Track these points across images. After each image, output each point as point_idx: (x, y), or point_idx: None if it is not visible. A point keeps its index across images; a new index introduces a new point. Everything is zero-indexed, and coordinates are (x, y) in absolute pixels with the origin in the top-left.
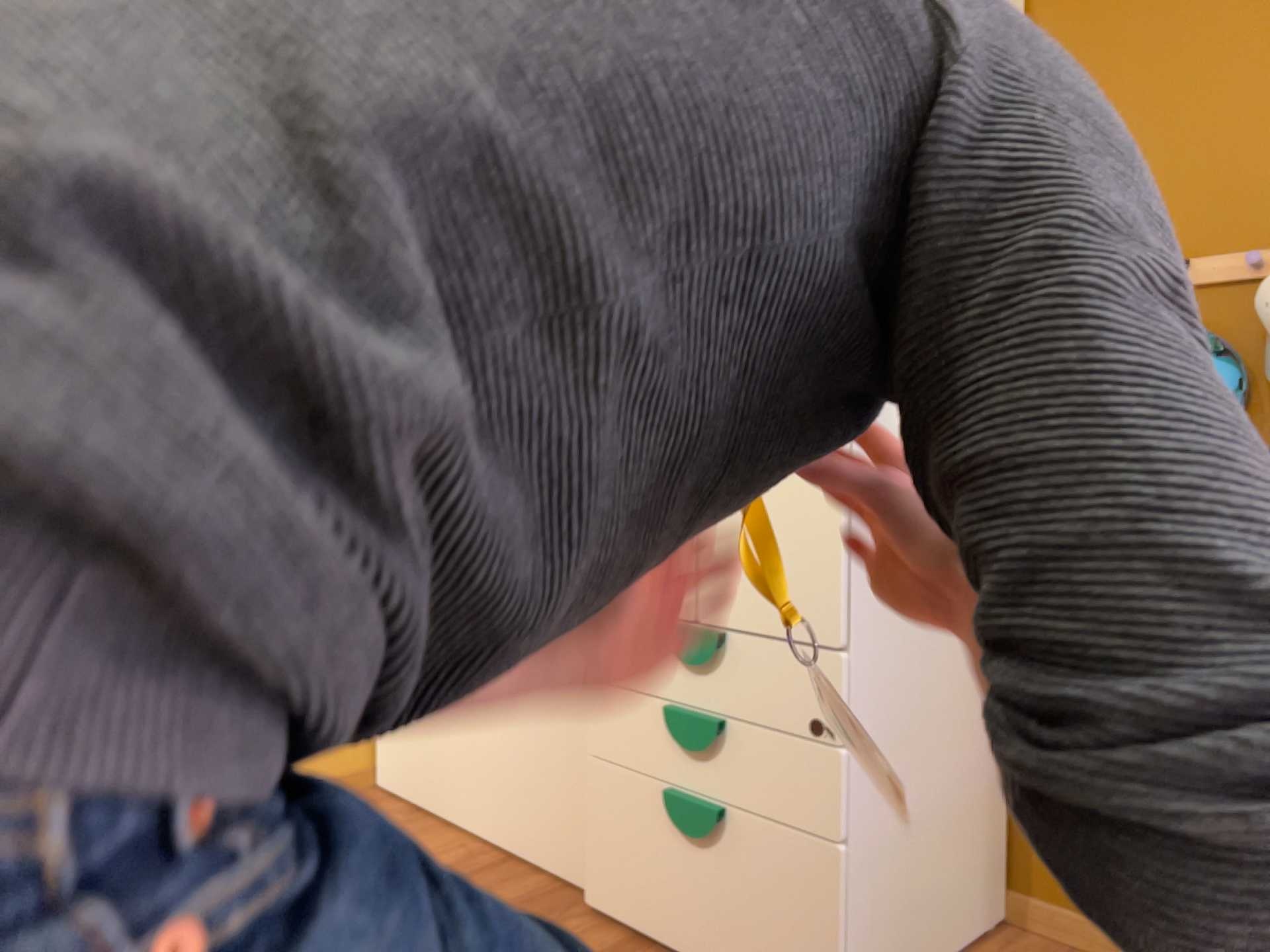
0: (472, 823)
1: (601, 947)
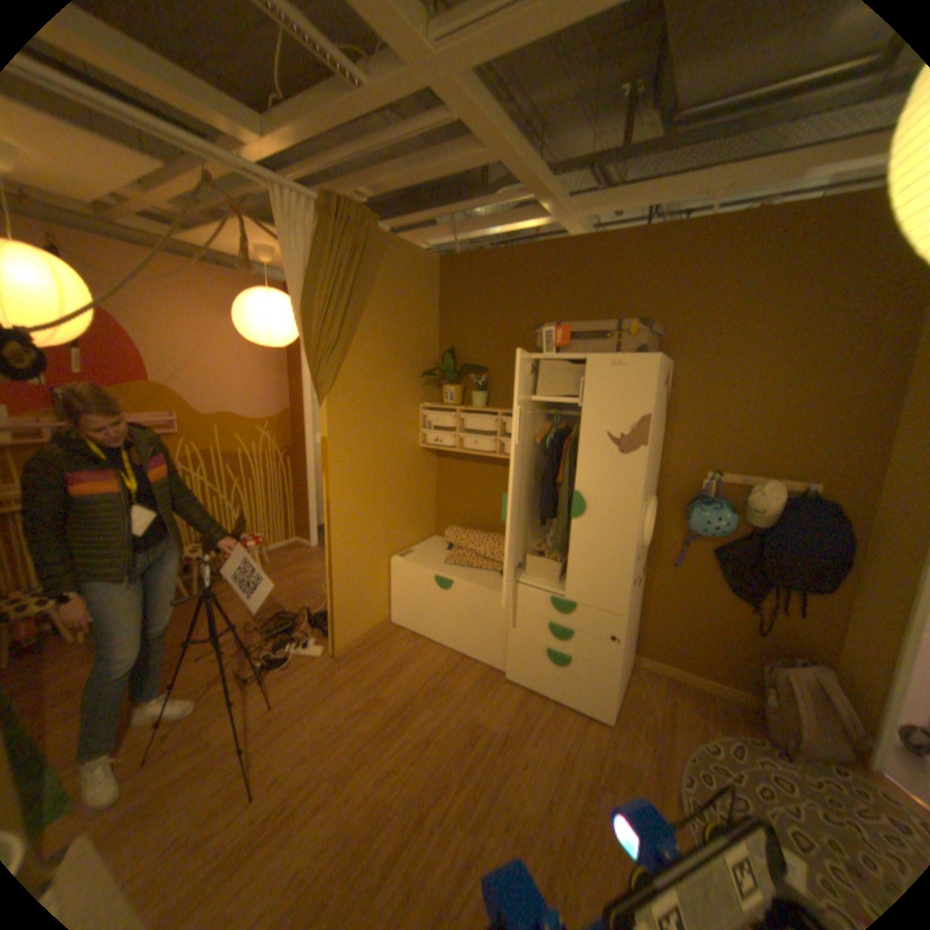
0: (446, 643)
1: (521, 697)
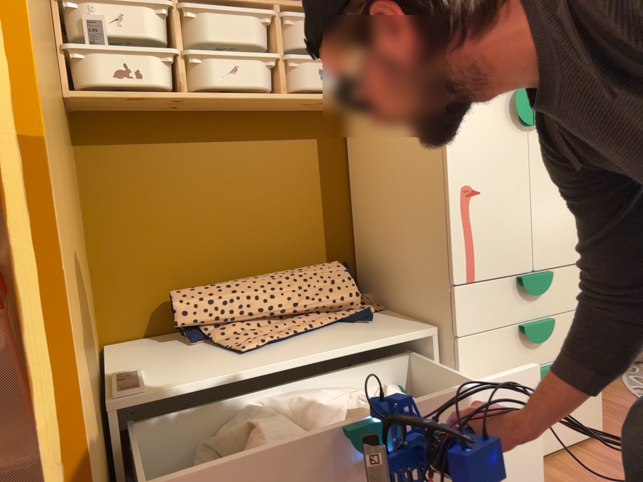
0: None
1: None
